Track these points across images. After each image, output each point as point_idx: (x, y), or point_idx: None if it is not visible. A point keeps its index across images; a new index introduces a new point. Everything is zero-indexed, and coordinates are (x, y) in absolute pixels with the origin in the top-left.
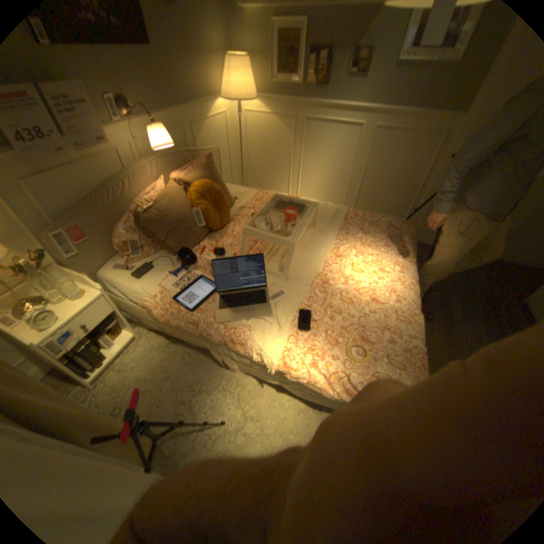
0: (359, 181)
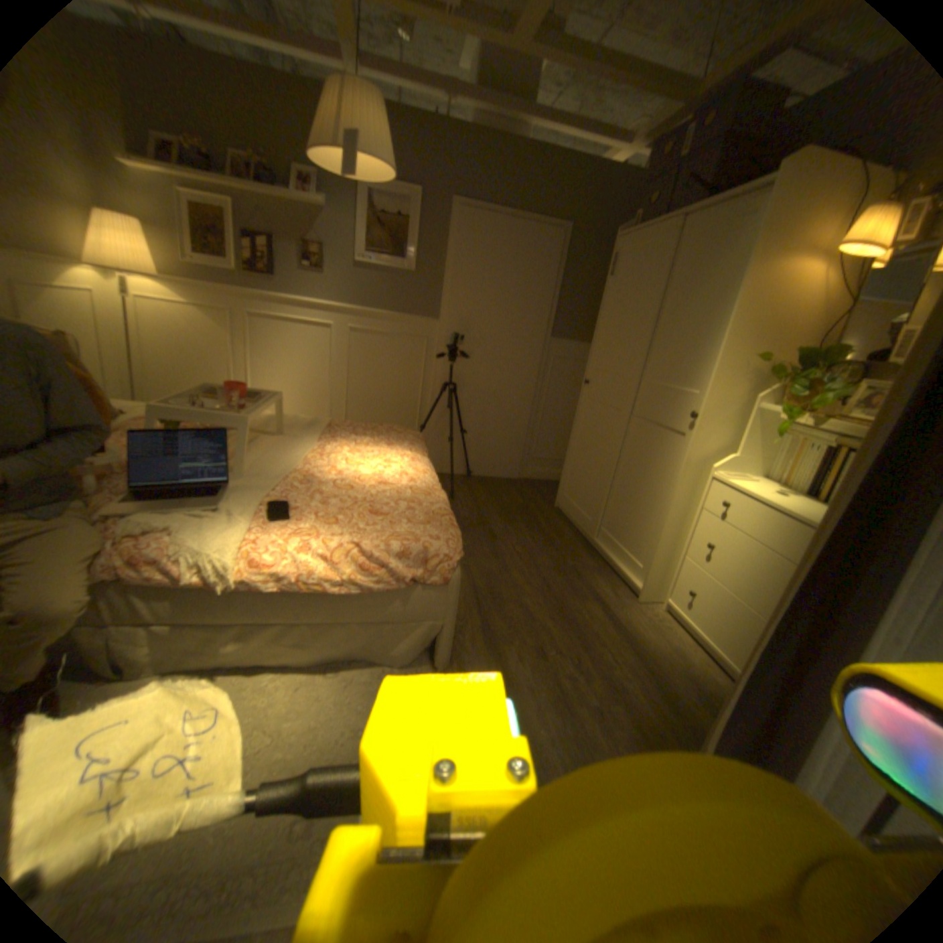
0: (343, 398)
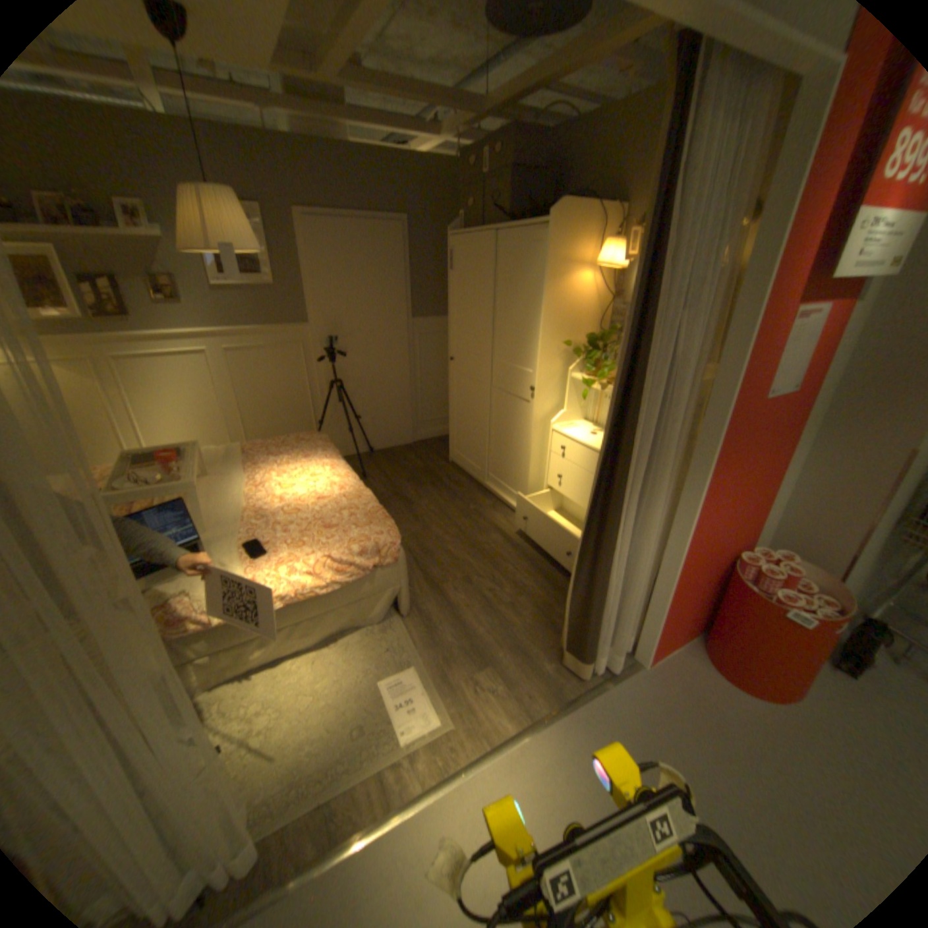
0: (237, 415)
